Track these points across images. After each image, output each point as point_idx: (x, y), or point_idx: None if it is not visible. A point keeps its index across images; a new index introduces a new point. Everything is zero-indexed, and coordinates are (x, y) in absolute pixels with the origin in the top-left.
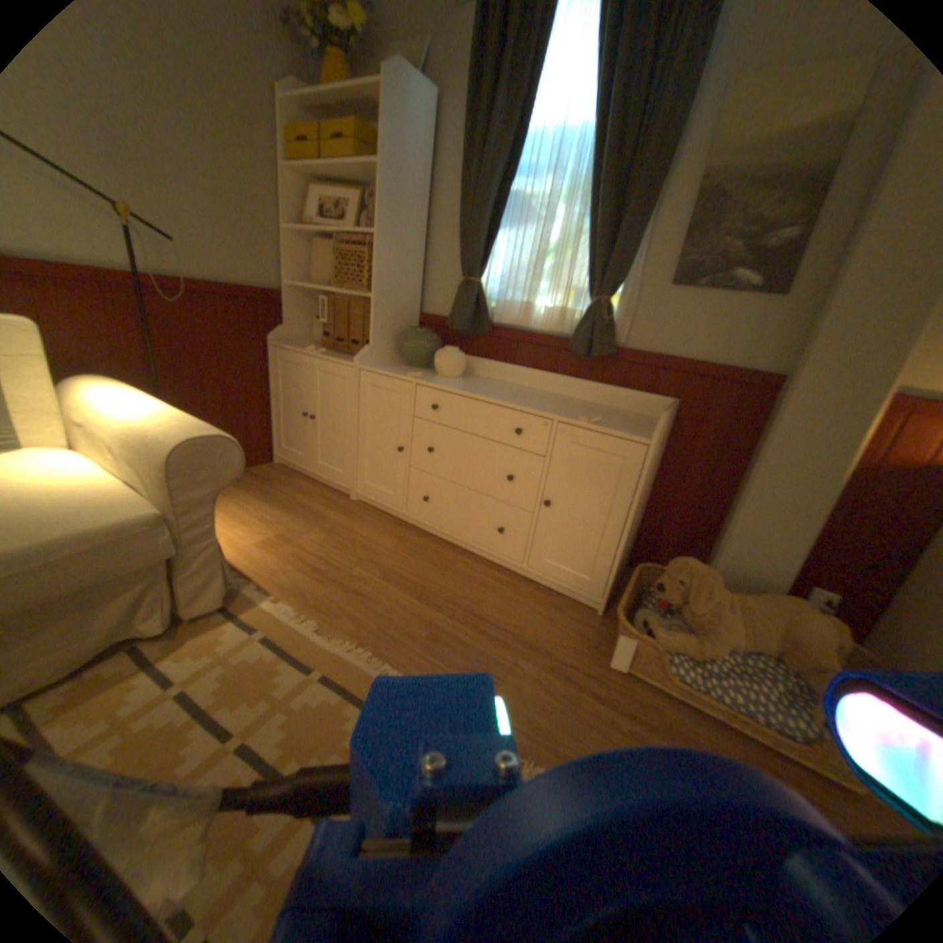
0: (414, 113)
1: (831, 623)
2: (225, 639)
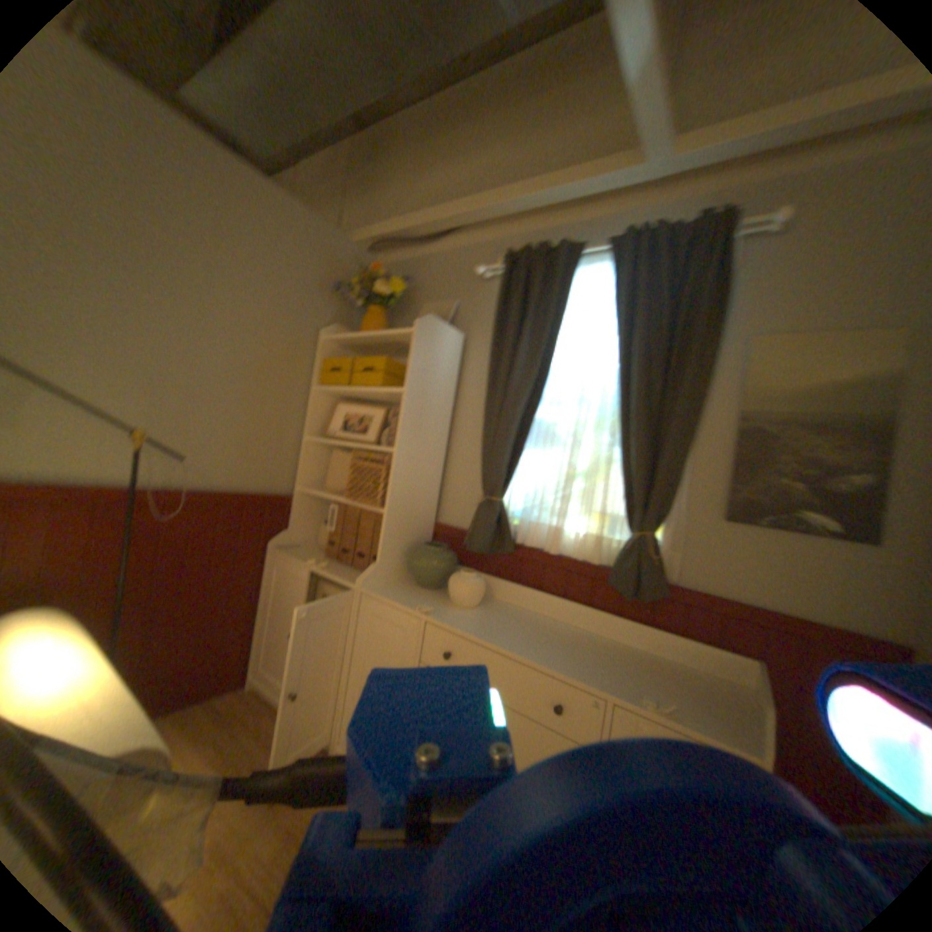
0: (440, 355)
1: None
2: None
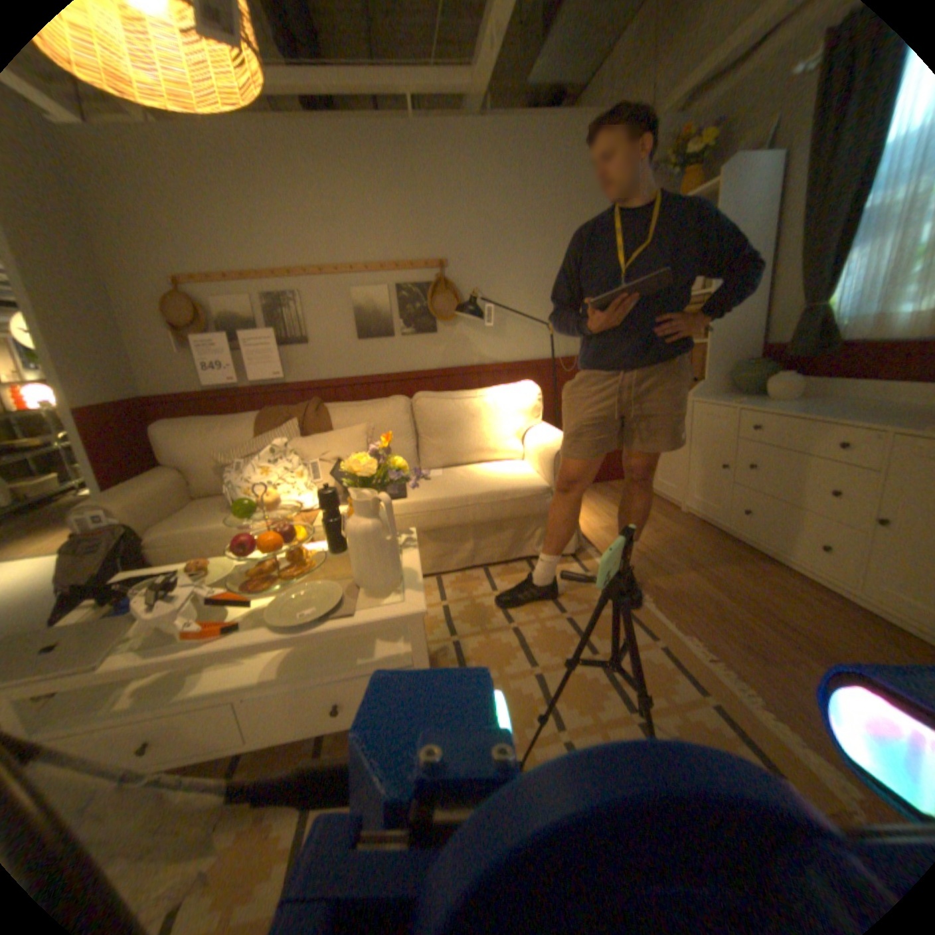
0: (755, 184)
1: None
2: (572, 570)
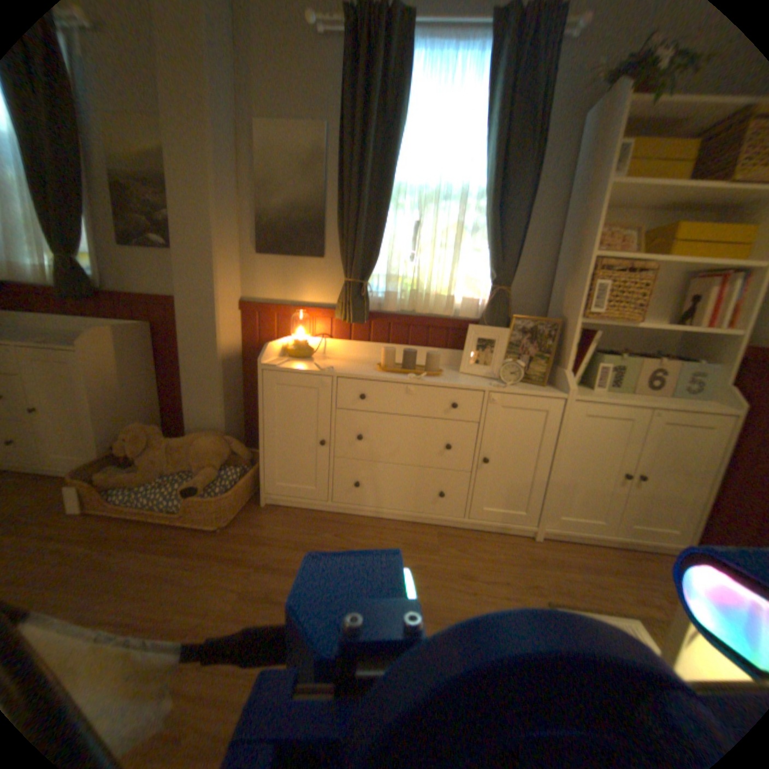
0: None
1: (221, 439)
2: None
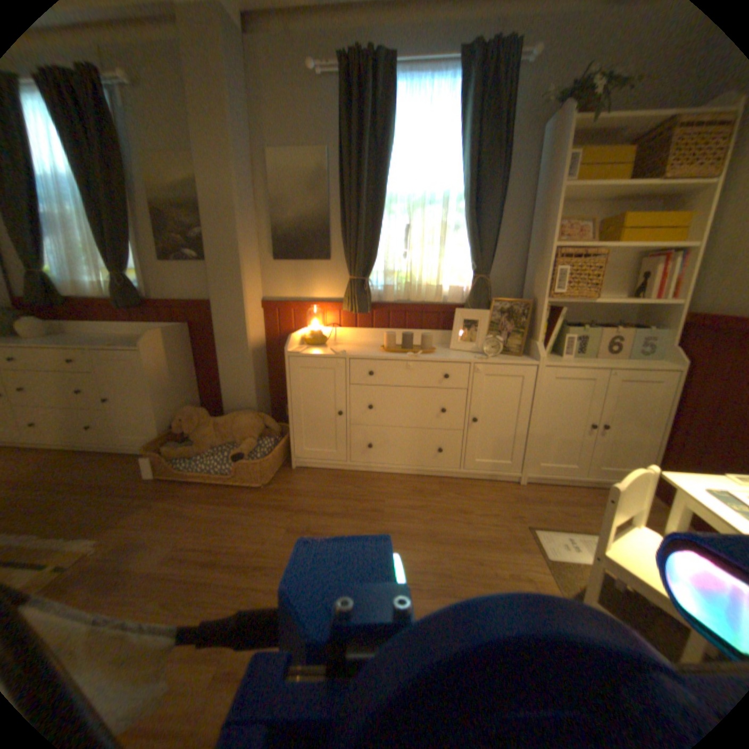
0: None
1: (256, 416)
2: None
